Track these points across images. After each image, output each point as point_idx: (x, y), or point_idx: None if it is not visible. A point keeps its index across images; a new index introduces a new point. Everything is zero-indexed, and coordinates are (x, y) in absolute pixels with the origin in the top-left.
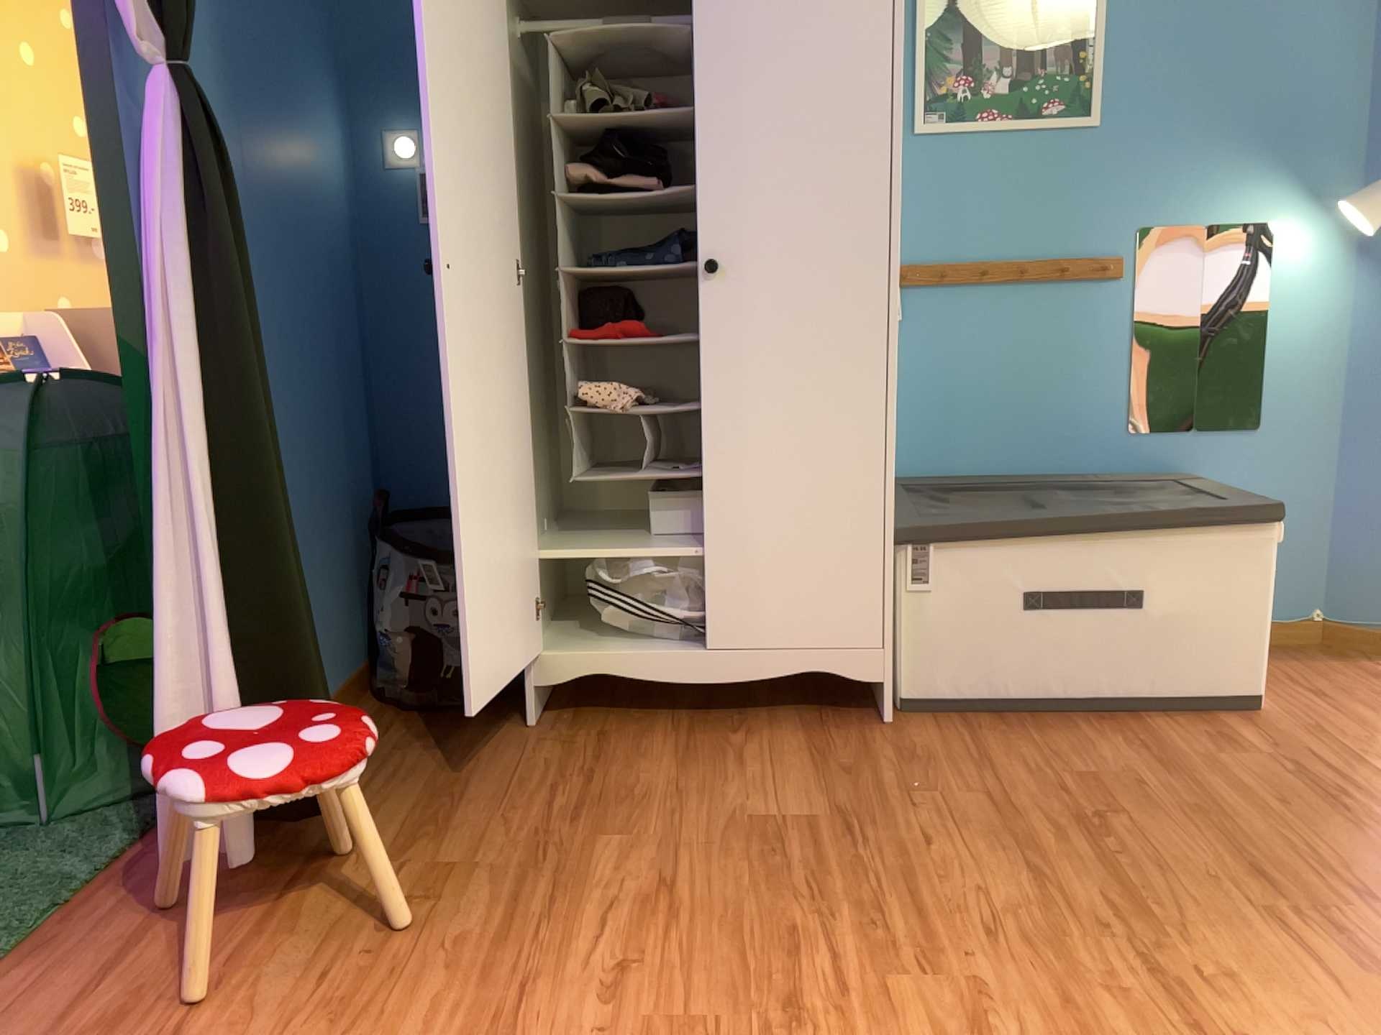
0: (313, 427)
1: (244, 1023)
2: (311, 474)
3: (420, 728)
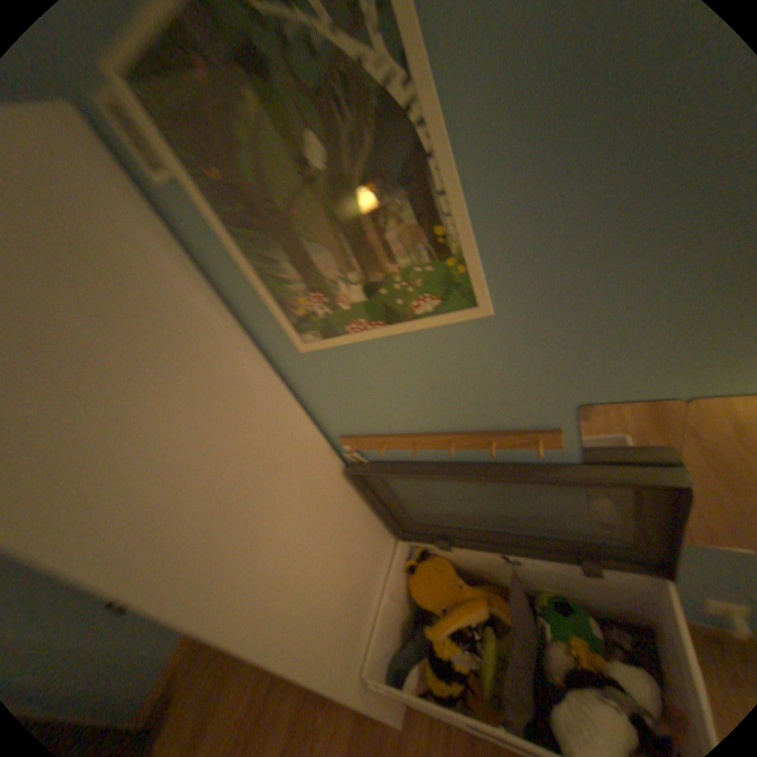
0: None
1: None
2: None
3: None
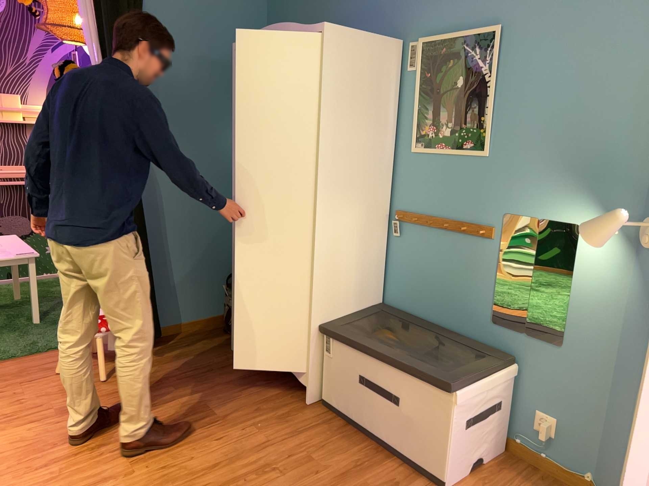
0: (212, 233)
1: (53, 383)
2: (207, 248)
3: (212, 337)
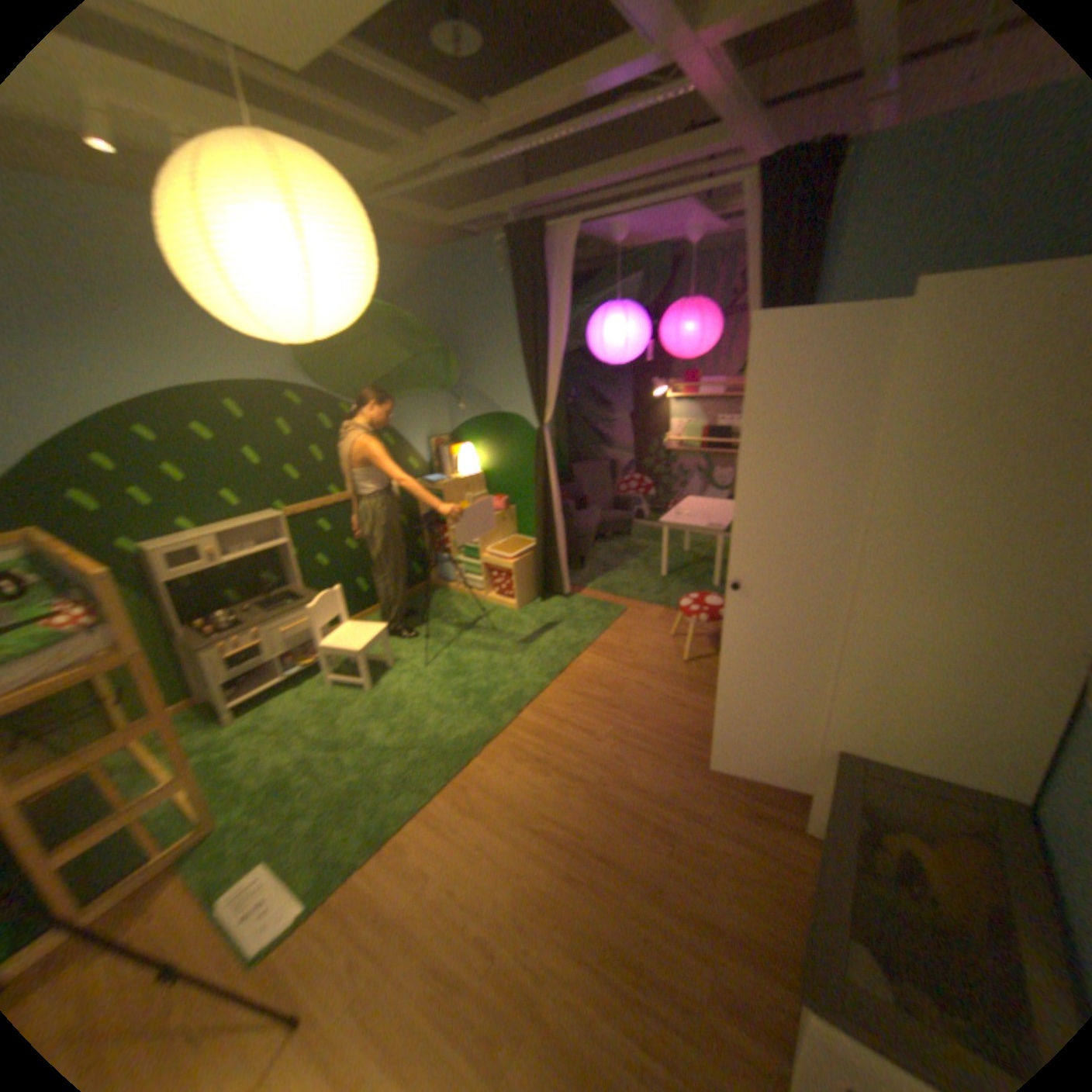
0: None
1: (659, 643)
2: None
3: None
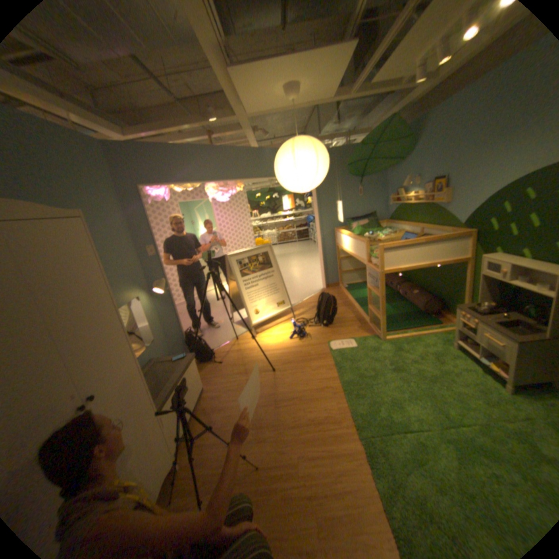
0: None
1: None
2: None
3: None
